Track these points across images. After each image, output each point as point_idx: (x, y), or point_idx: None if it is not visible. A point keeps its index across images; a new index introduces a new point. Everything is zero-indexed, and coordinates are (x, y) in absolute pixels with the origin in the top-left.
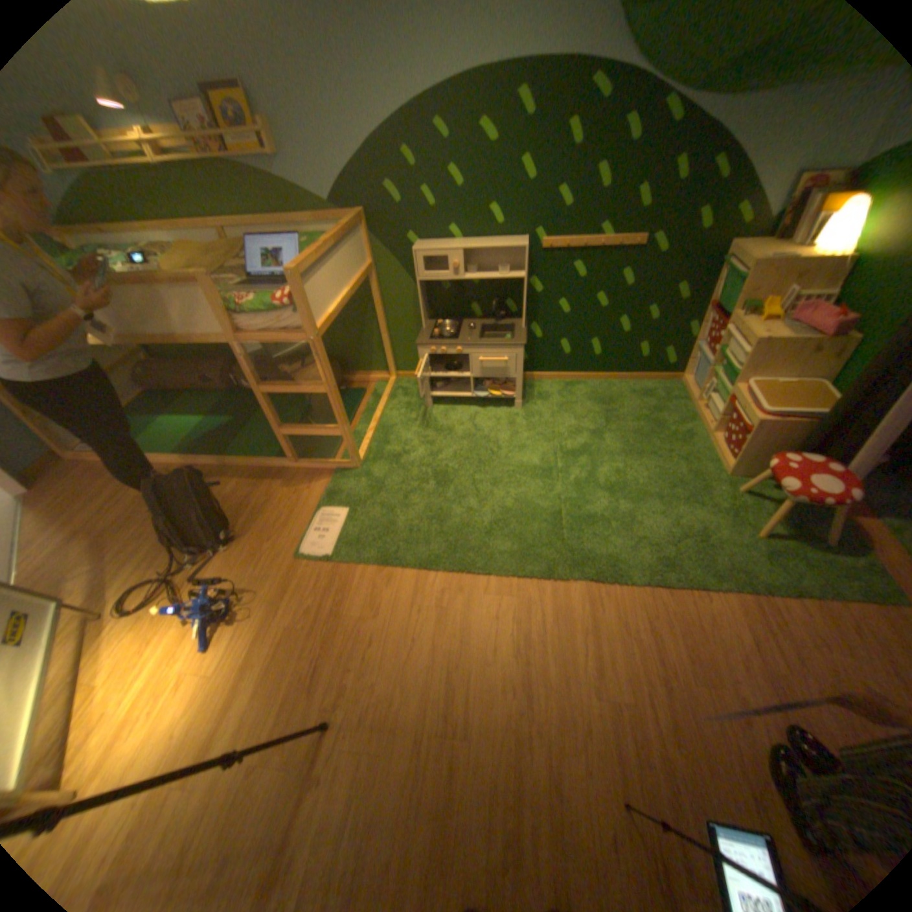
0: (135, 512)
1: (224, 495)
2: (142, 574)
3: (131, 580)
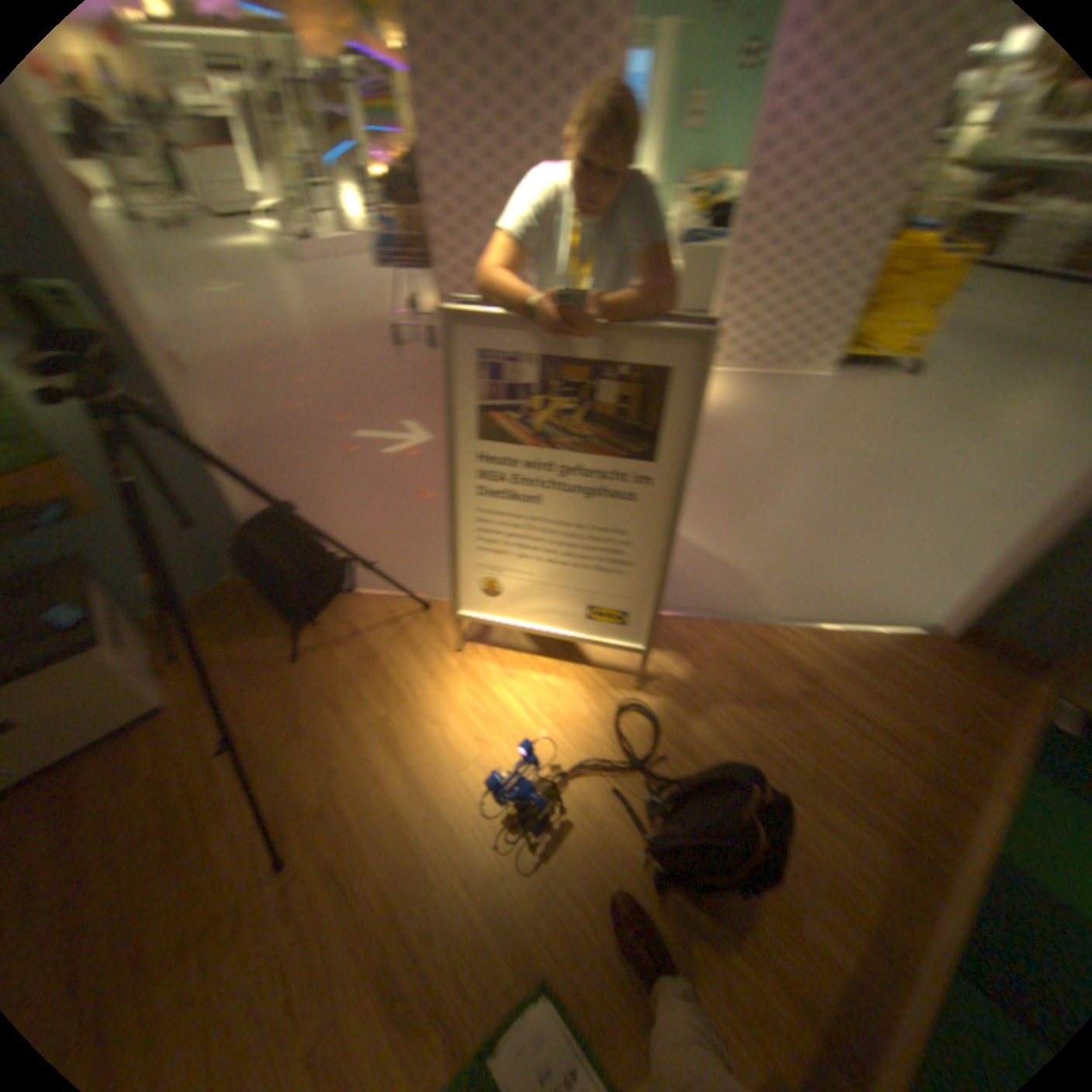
0: (829, 762)
1: (806, 925)
2: (676, 745)
3: (675, 731)
